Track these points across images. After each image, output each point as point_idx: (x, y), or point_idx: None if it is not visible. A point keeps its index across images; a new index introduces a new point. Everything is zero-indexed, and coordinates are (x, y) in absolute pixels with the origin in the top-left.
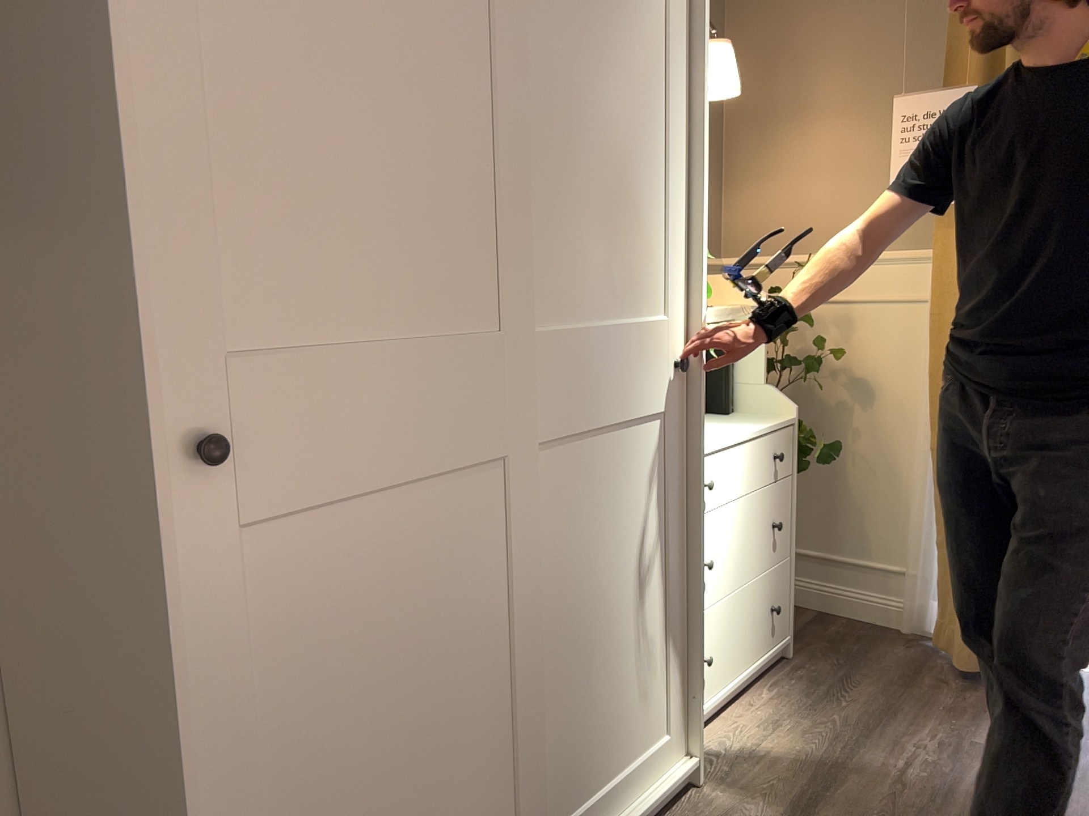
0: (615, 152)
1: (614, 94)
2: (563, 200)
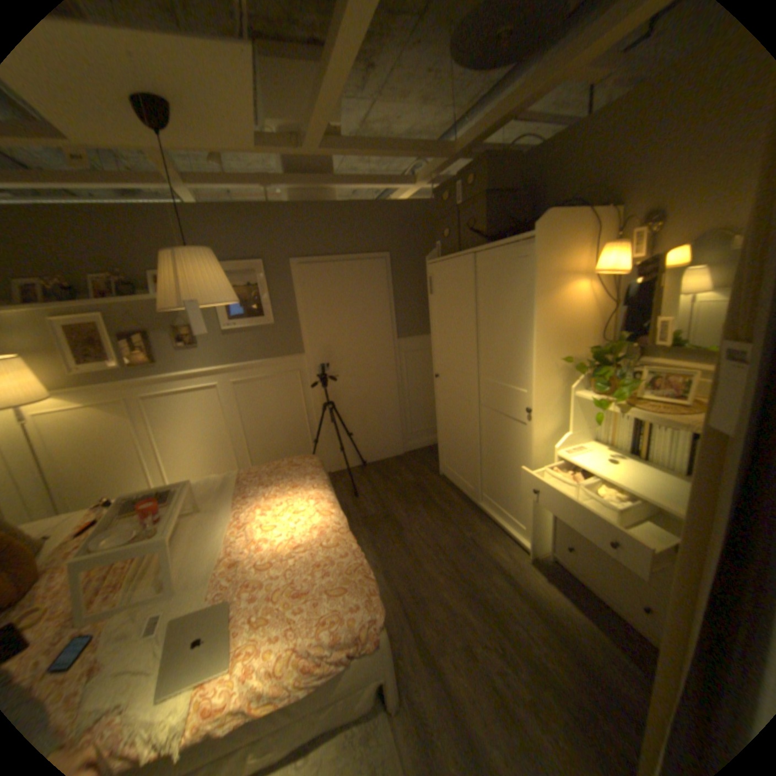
0: (506, 336)
1: (505, 319)
2: (490, 349)
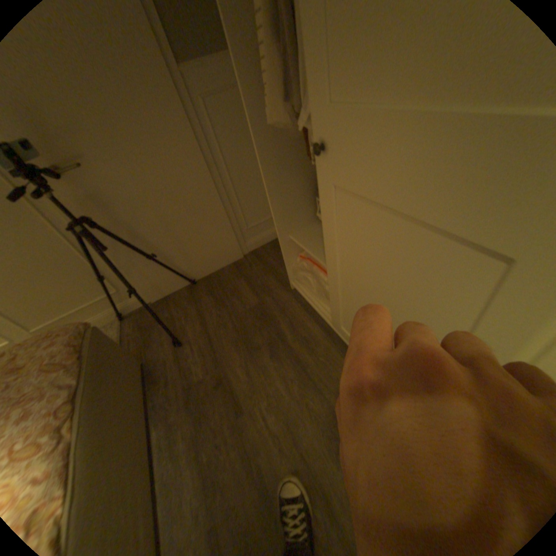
0: None
1: None
2: None
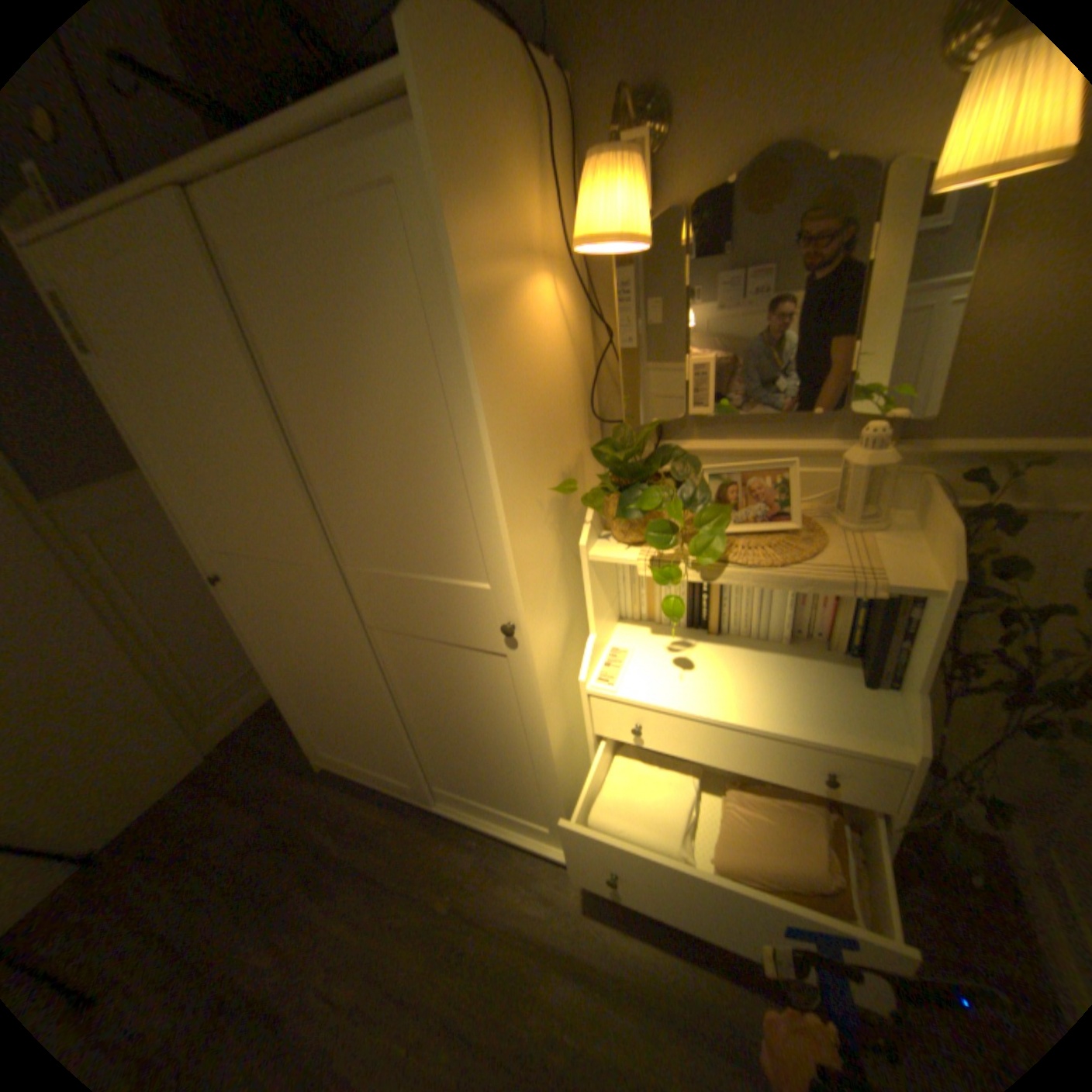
0: (383, 452)
1: (368, 402)
2: (345, 493)
